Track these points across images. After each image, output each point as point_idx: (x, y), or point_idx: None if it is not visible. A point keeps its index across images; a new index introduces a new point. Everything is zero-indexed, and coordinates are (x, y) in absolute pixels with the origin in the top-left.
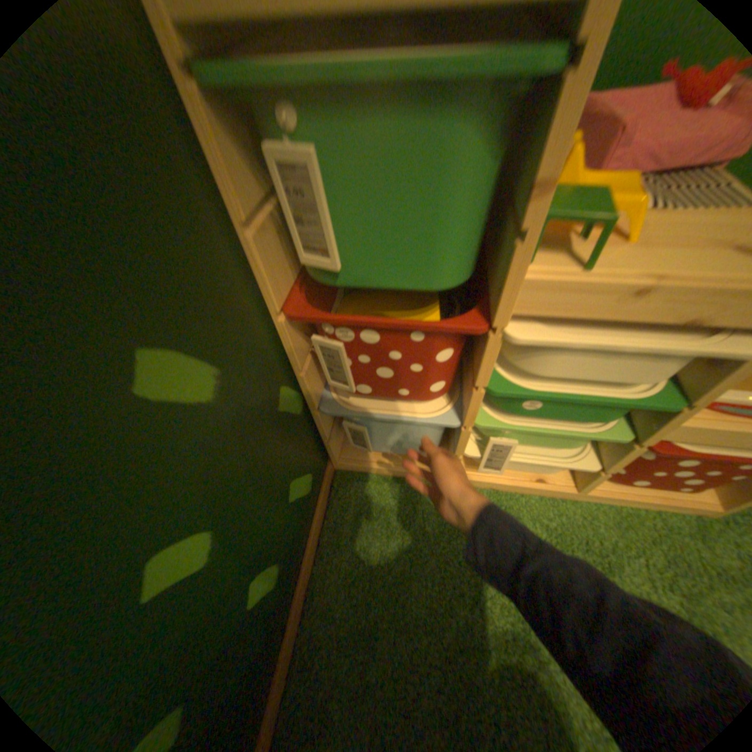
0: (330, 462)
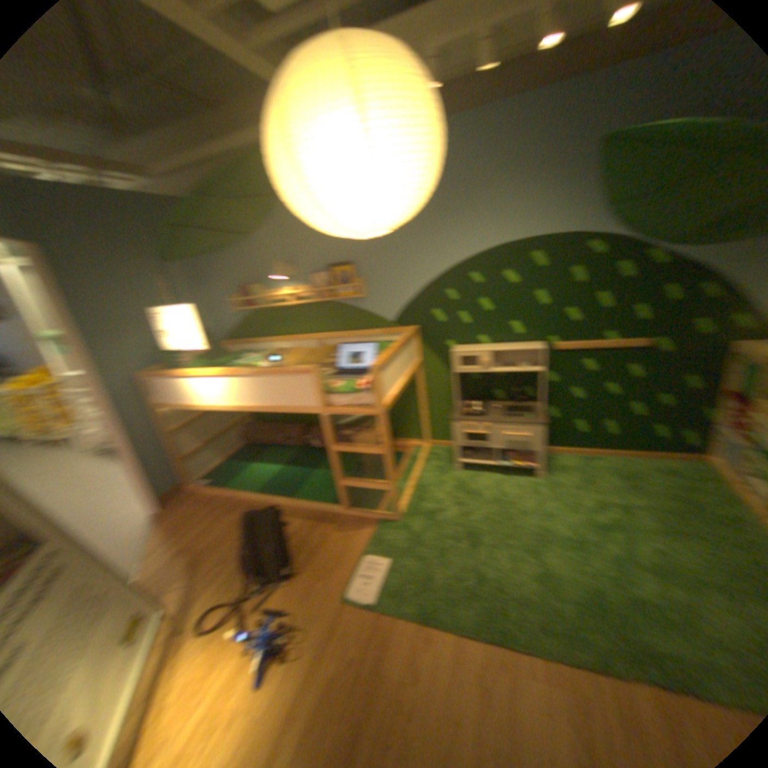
0: (707, 456)
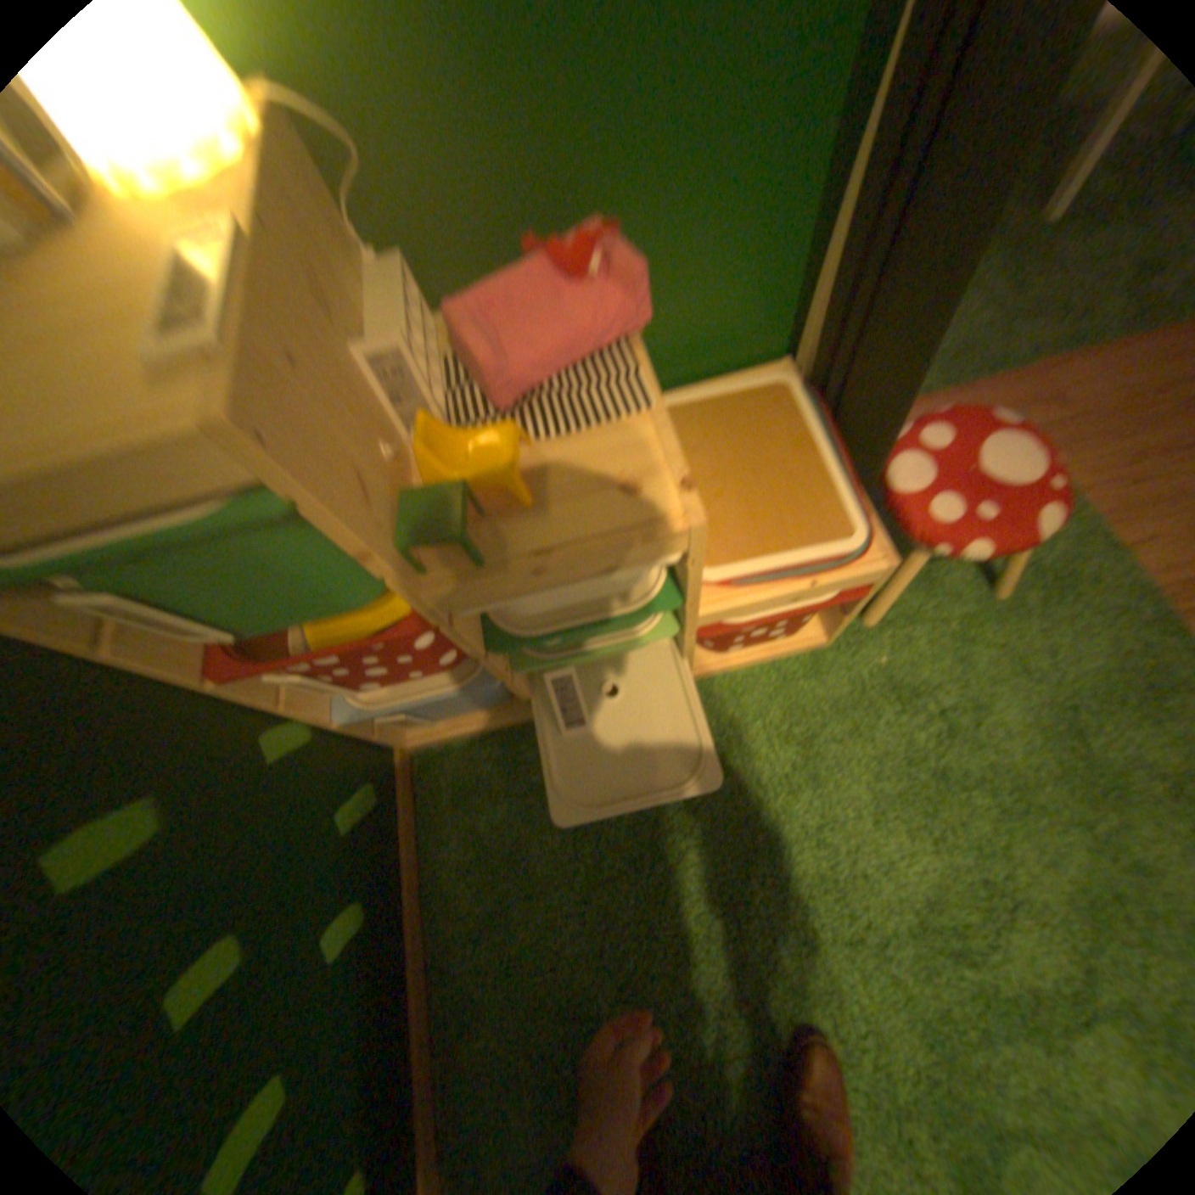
0: (396, 751)
